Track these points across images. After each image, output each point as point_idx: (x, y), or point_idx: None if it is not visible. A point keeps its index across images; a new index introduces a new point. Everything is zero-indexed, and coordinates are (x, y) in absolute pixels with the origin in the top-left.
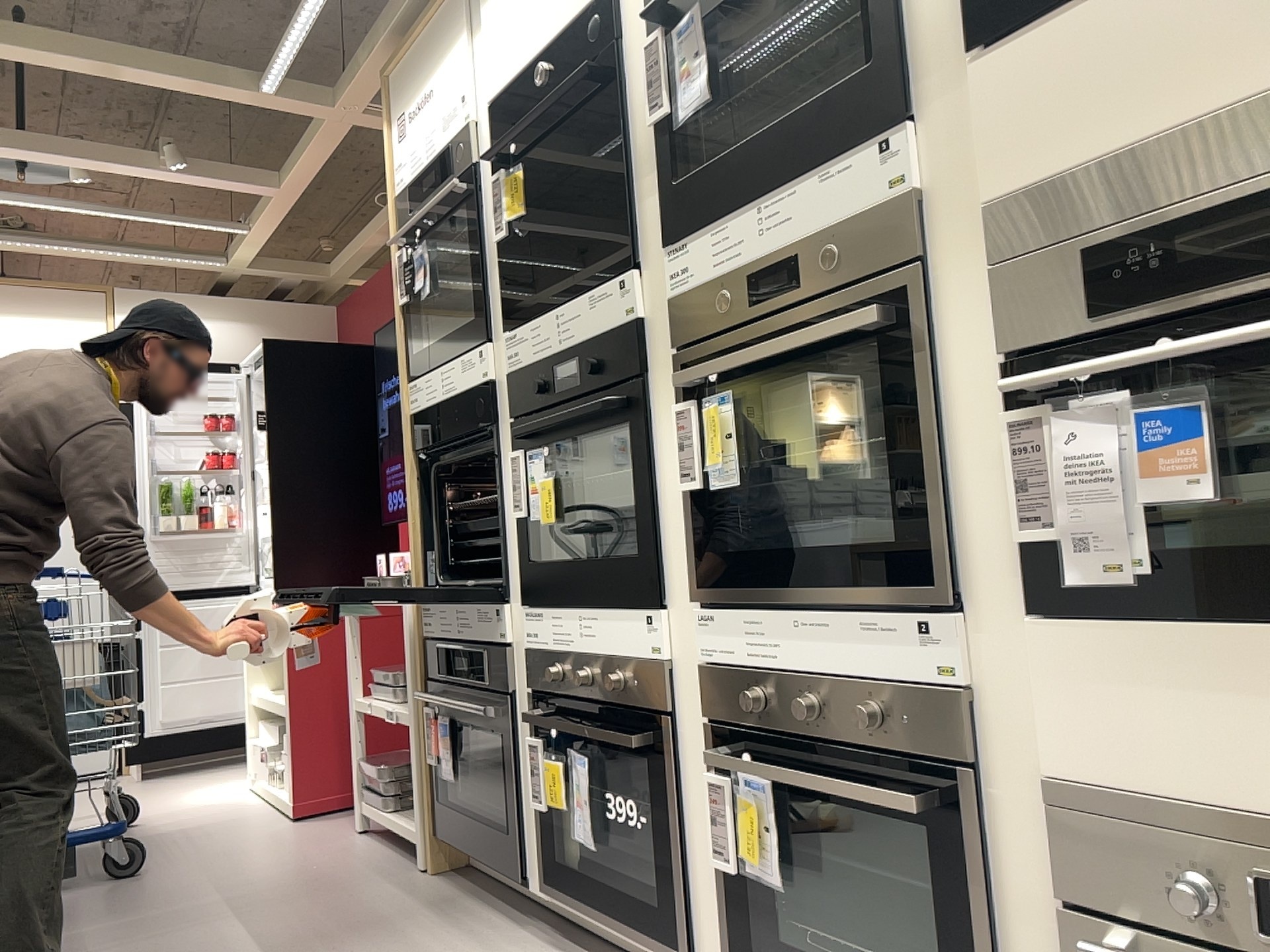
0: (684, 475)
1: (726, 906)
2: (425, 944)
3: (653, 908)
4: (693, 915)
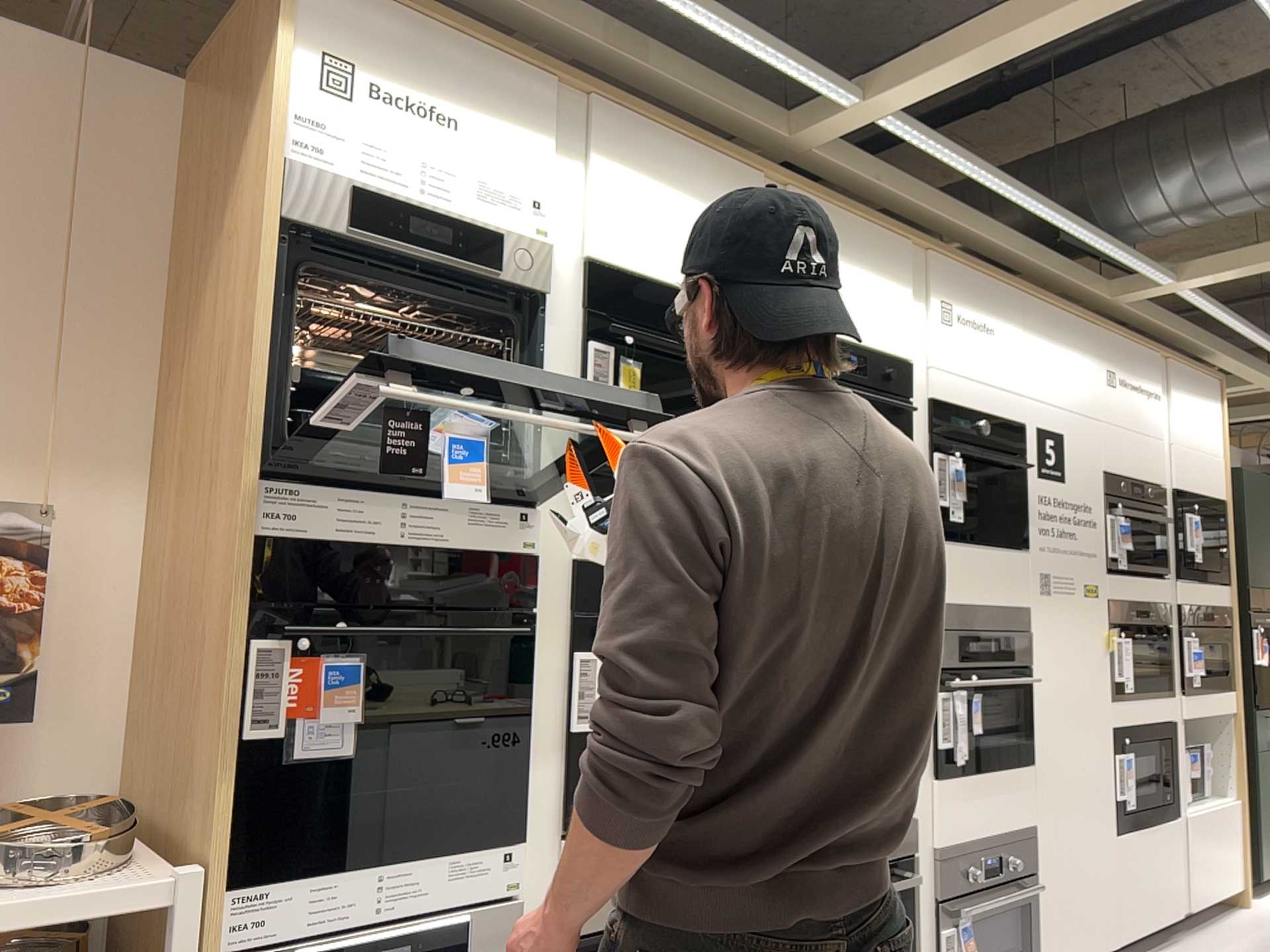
0: None
1: None
2: None
3: None
4: None
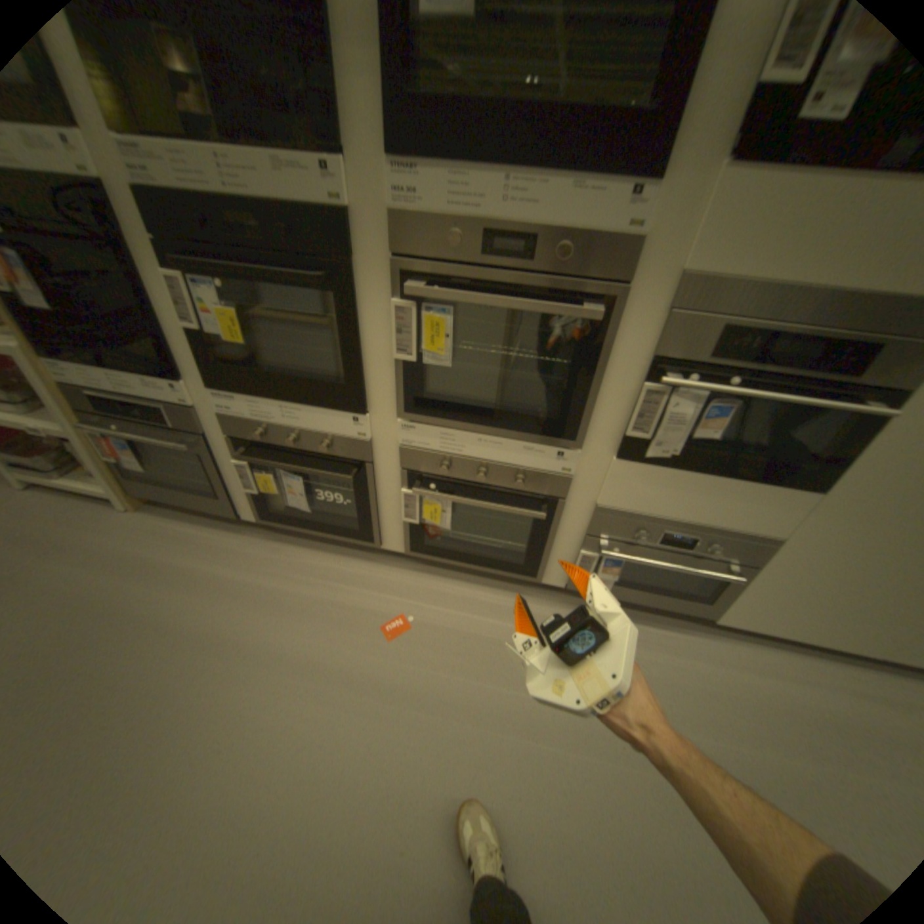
0: (394, 347)
1: (403, 528)
2: (190, 568)
3: (343, 523)
4: (378, 529)
